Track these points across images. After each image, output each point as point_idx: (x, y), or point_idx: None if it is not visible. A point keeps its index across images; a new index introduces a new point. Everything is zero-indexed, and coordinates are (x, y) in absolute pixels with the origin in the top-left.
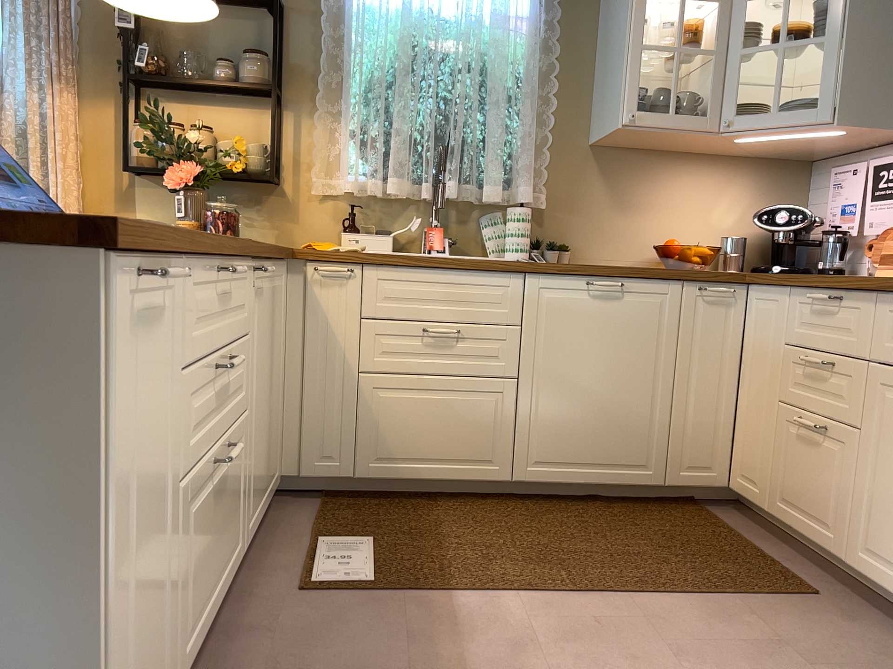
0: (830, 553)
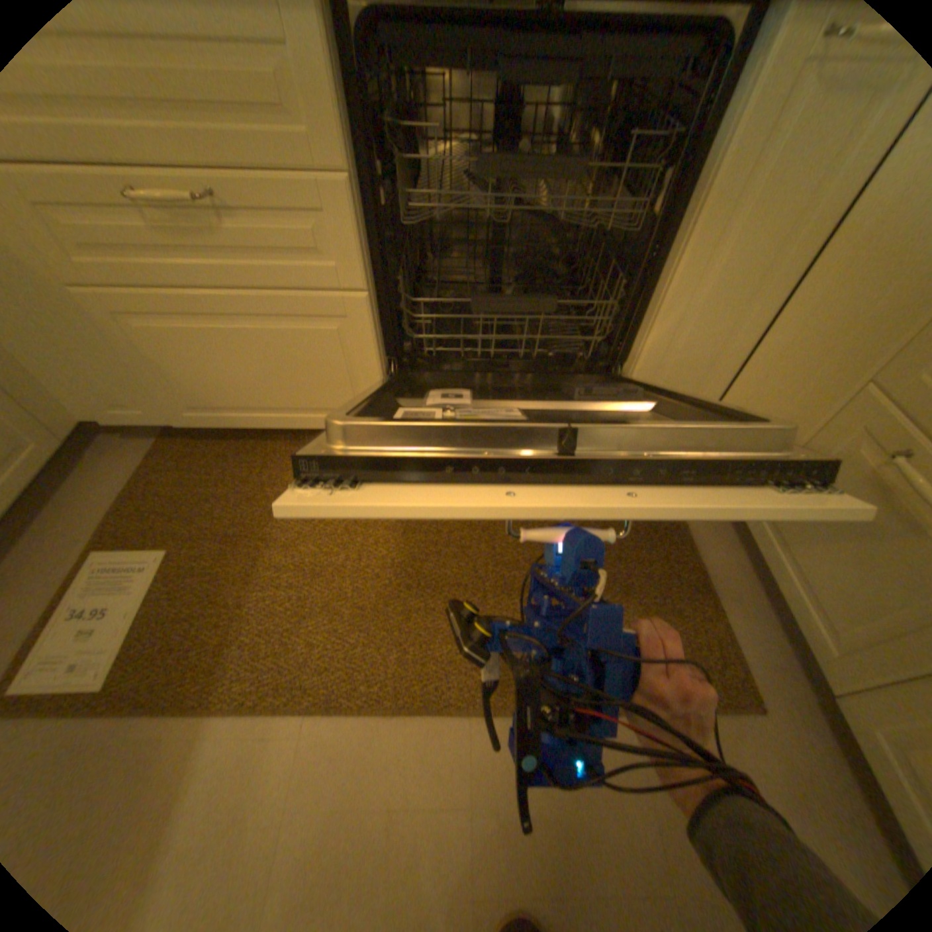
0: (817, 659)
